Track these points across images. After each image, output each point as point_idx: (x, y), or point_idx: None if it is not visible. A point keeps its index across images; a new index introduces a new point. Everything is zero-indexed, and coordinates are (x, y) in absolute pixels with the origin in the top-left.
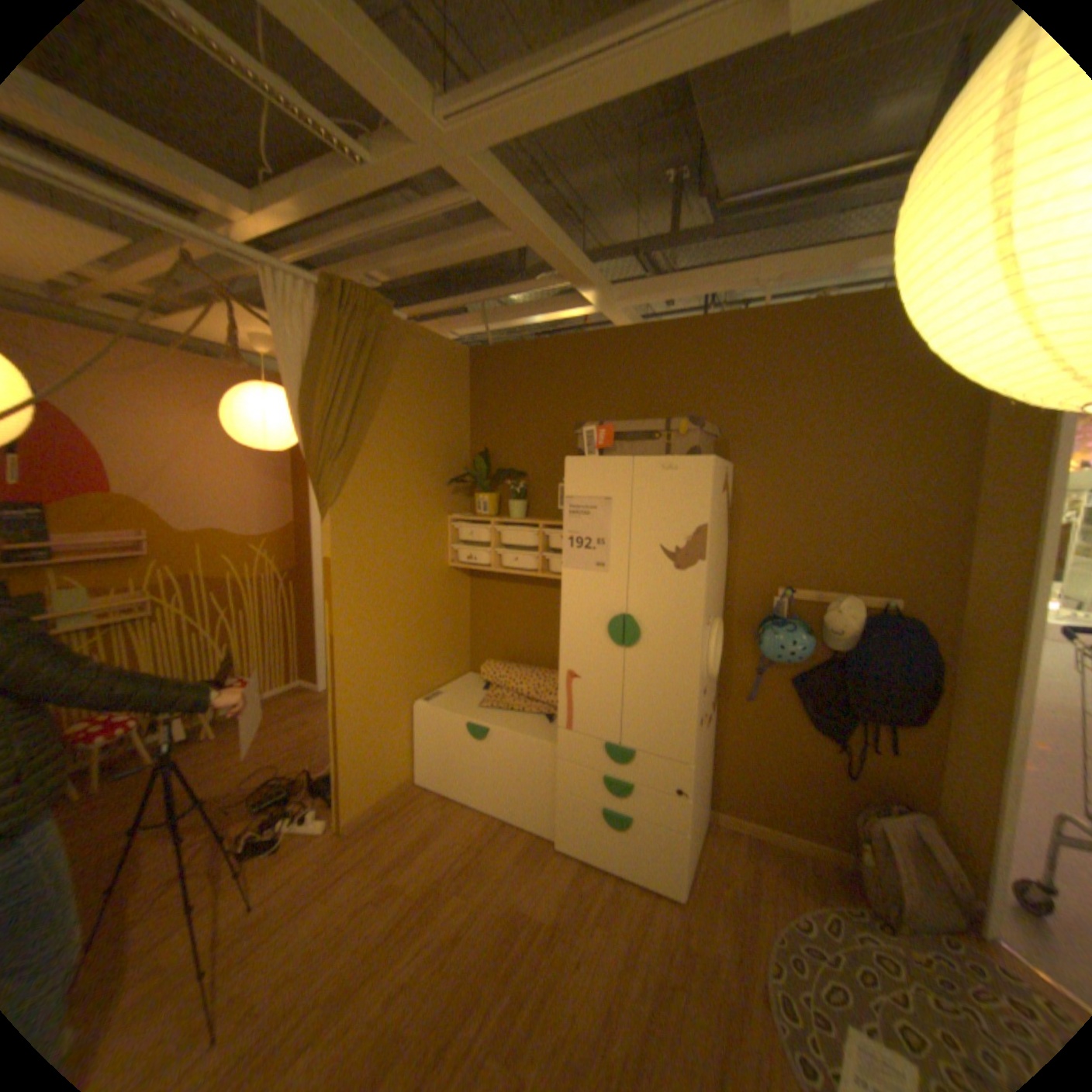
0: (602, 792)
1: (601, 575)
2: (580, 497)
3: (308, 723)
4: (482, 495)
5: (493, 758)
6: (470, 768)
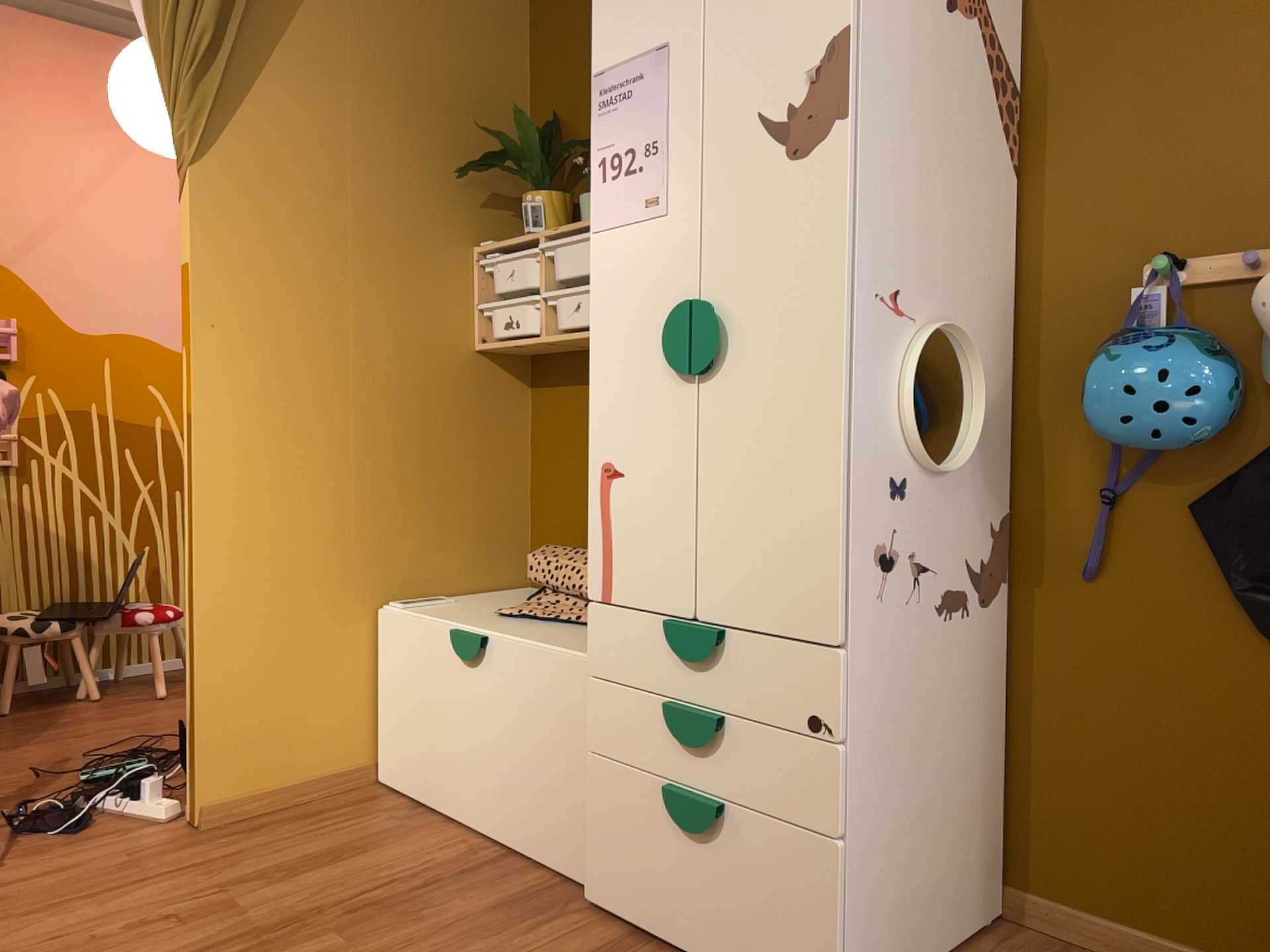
0: (667, 744)
1: (654, 224)
2: (618, 65)
3: None
4: (534, 195)
5: (492, 701)
6: (457, 731)
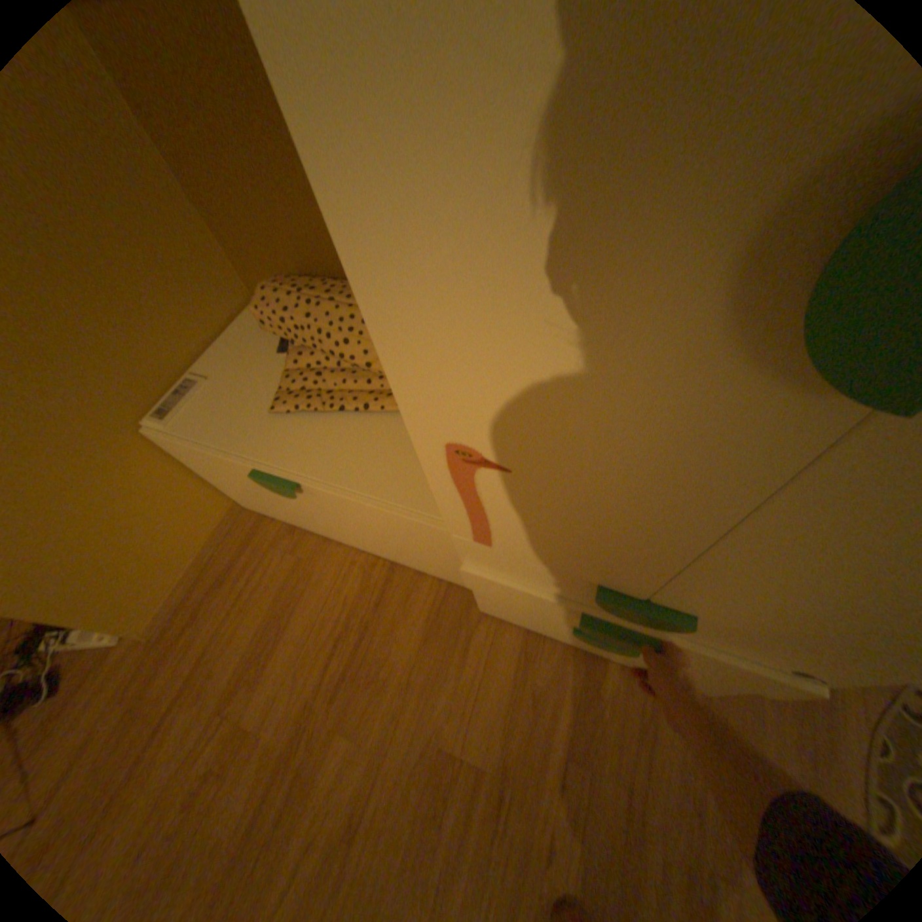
0: (574, 612)
1: None
2: None
3: None
4: None
5: (332, 512)
6: (304, 512)
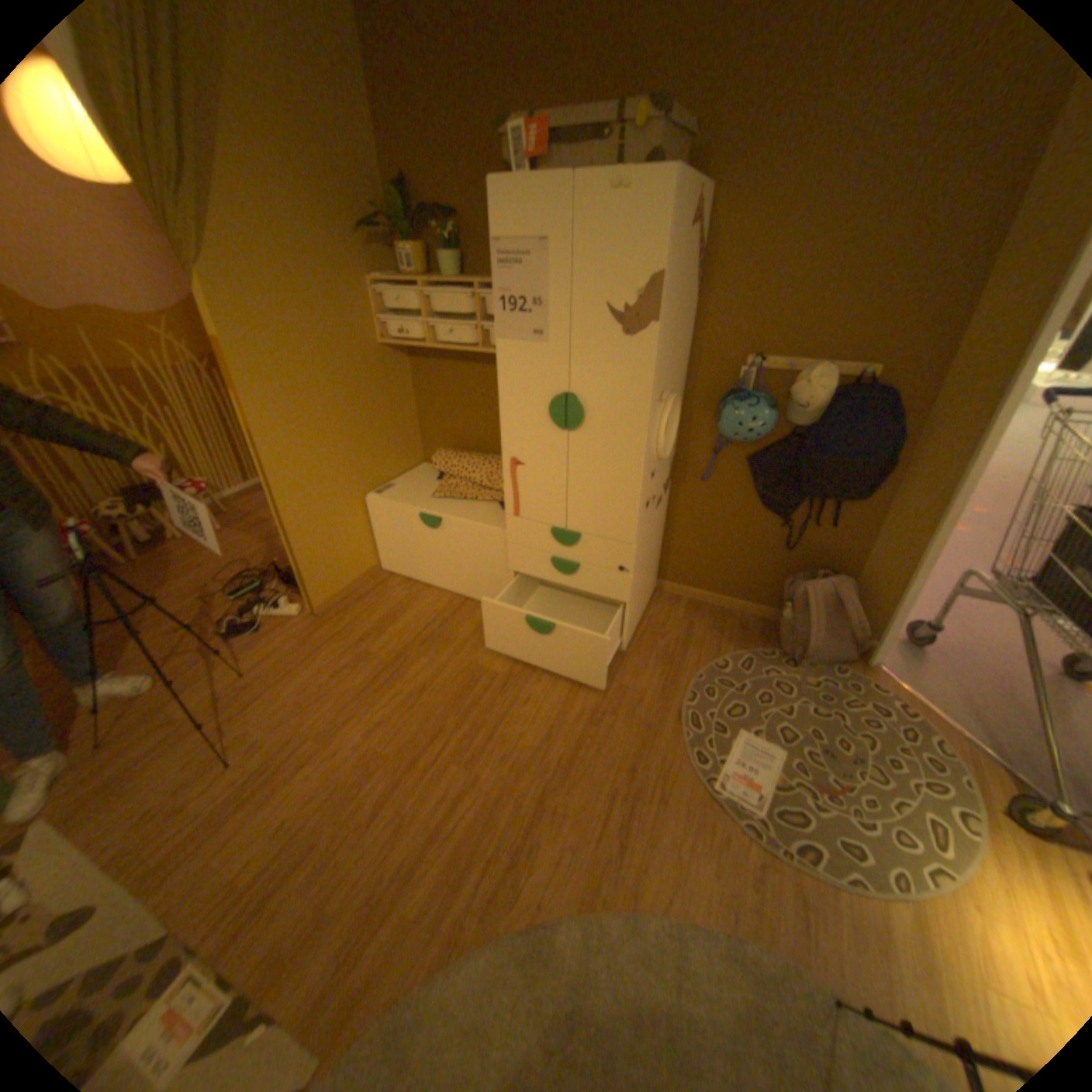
0: (550, 570)
1: (538, 347)
2: (508, 239)
3: None
4: (402, 245)
5: (448, 544)
6: (428, 554)
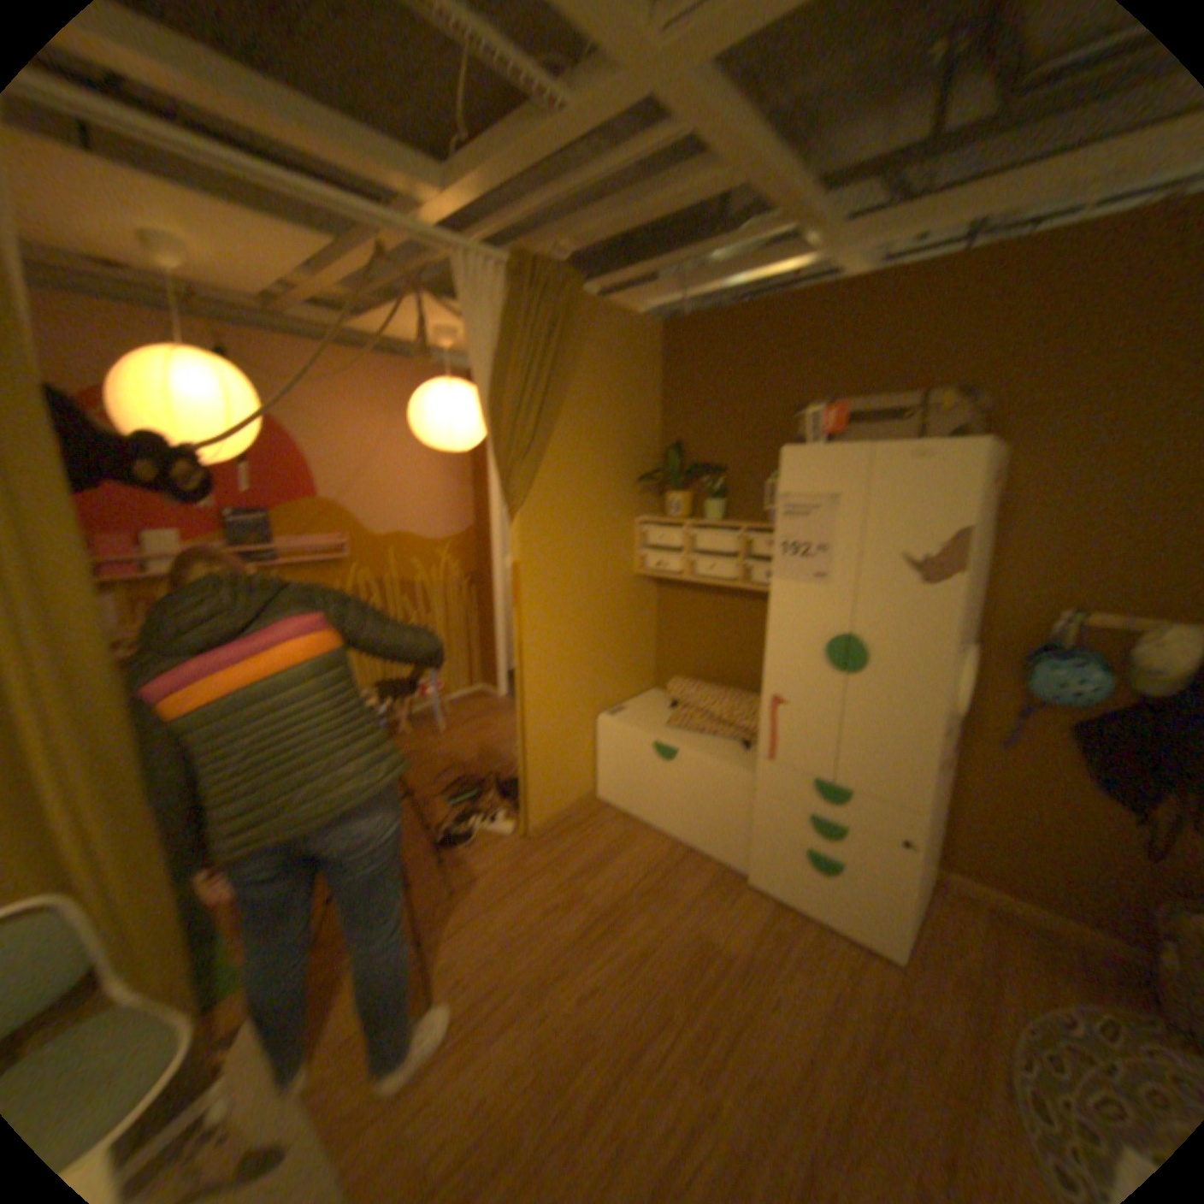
0: (809, 831)
1: (821, 587)
2: (799, 494)
3: (493, 725)
4: (674, 493)
5: (682, 779)
6: (656, 787)
